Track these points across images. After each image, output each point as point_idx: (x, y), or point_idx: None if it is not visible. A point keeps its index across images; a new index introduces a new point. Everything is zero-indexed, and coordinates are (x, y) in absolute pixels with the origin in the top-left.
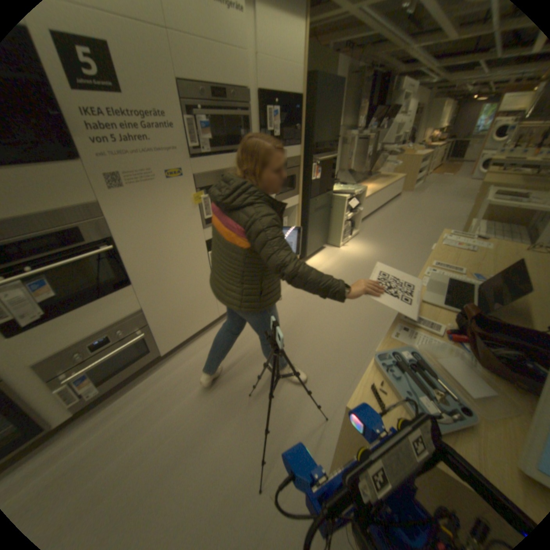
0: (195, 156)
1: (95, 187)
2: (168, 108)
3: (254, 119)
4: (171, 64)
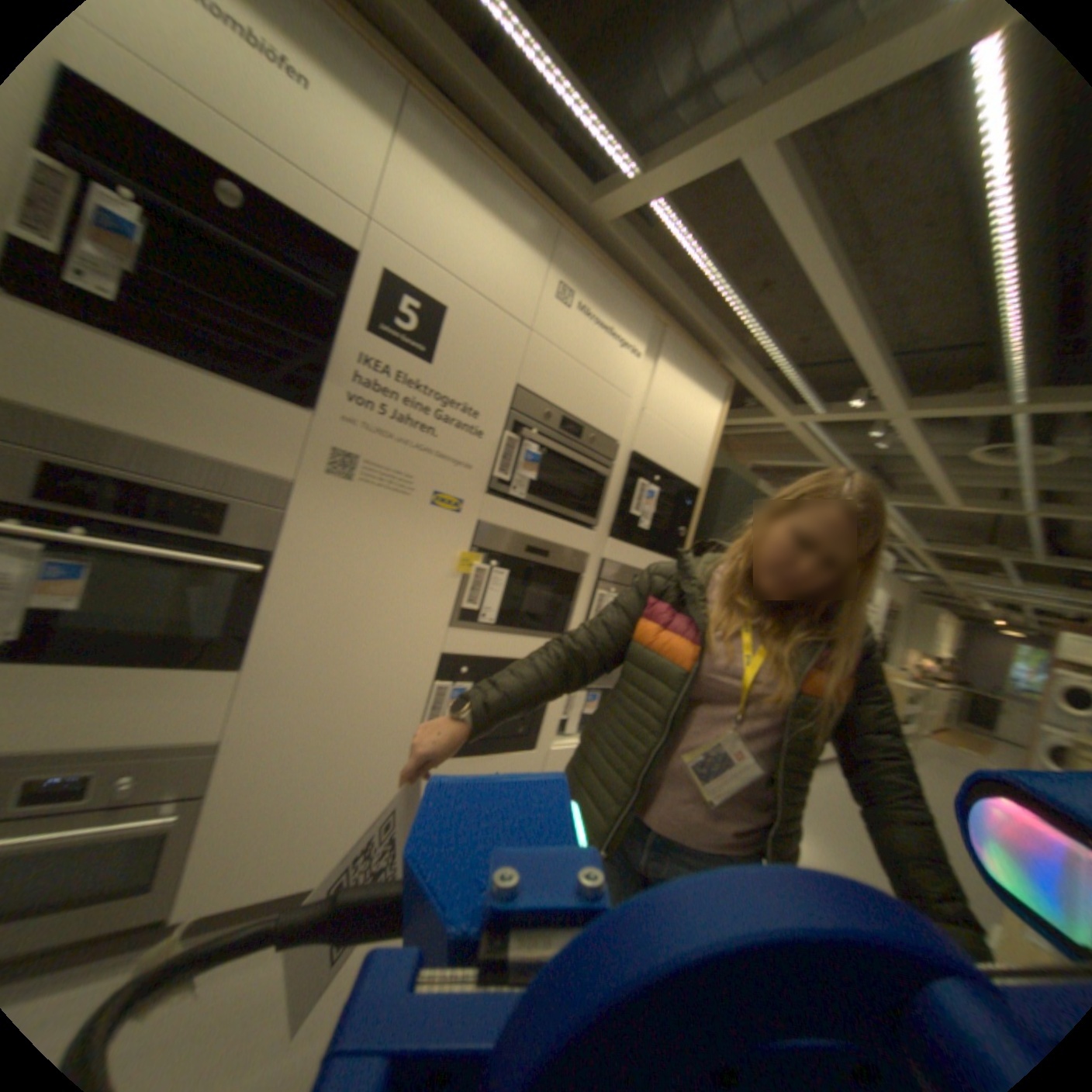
0: (495, 495)
1: (305, 460)
2: (486, 411)
3: (612, 487)
4: (518, 366)
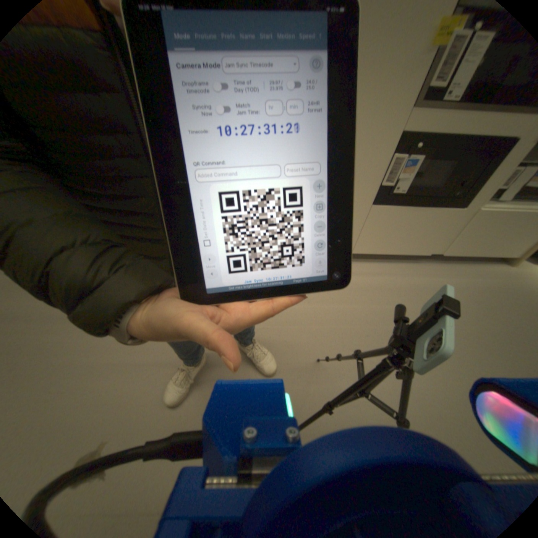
0: None
1: None
2: None
3: None
4: None
